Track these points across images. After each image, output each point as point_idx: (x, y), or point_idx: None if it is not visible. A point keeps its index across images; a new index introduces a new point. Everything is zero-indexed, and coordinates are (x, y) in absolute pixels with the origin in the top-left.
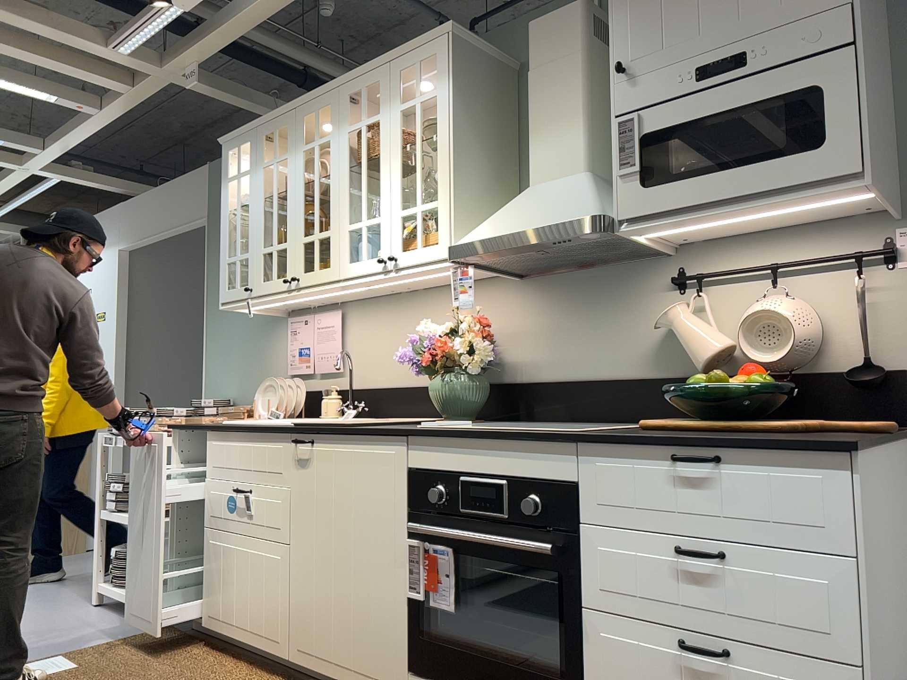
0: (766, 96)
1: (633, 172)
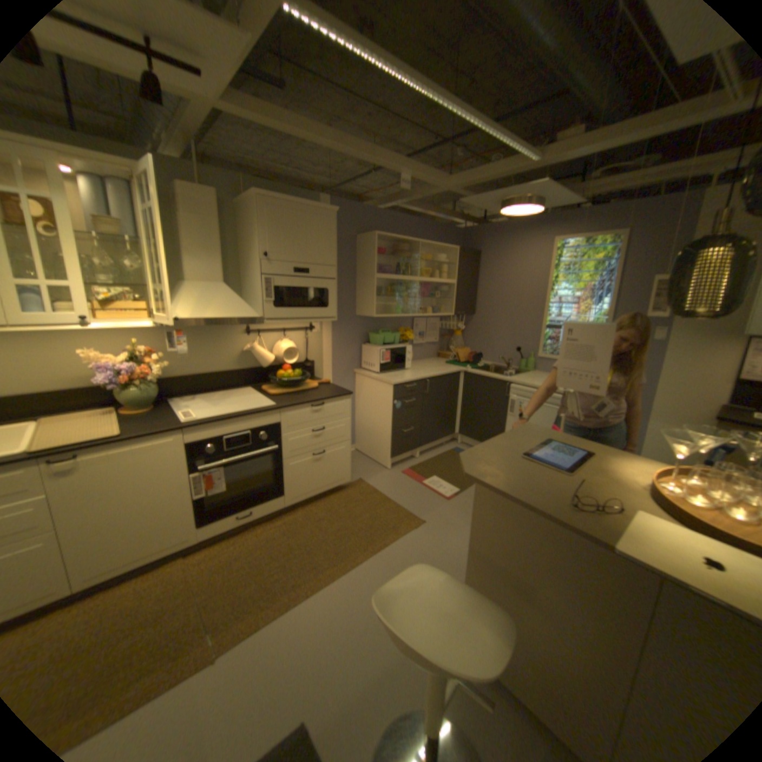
0: (316, 287)
1: (272, 301)
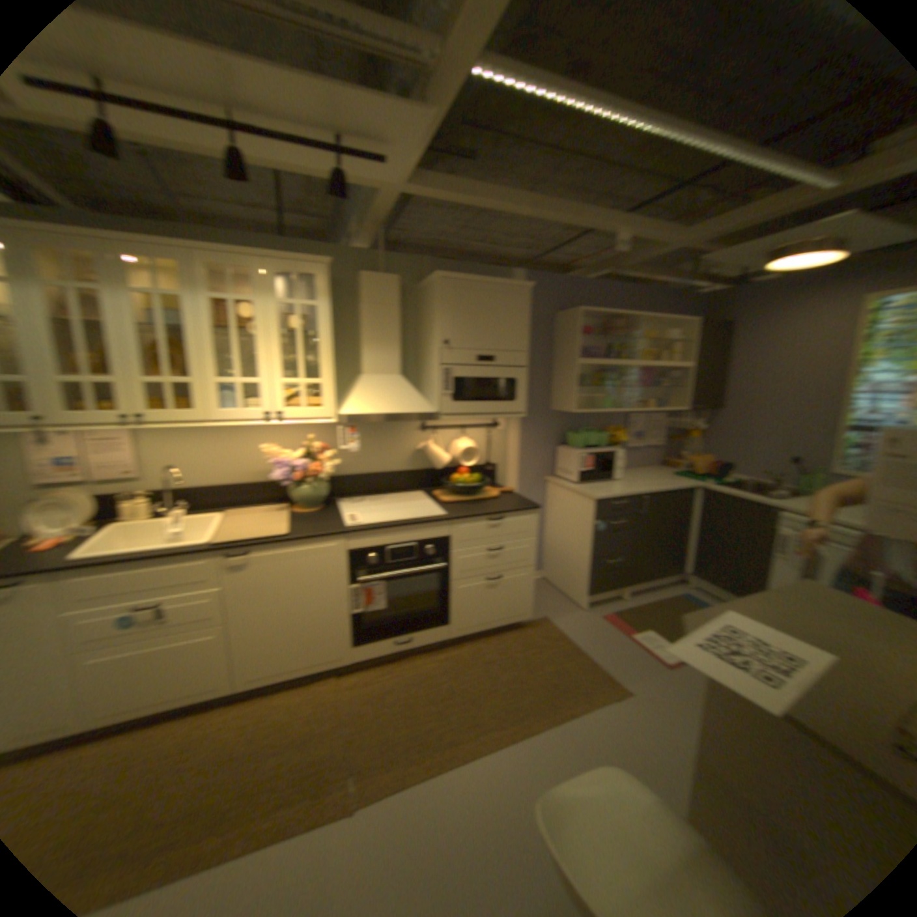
0: (503, 377)
1: (452, 394)
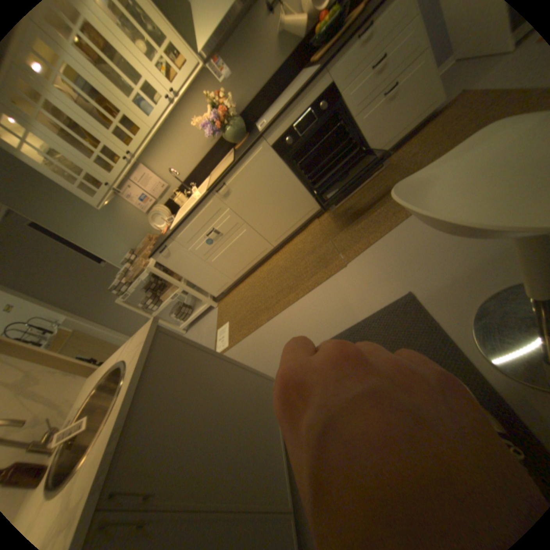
0: None
1: None
